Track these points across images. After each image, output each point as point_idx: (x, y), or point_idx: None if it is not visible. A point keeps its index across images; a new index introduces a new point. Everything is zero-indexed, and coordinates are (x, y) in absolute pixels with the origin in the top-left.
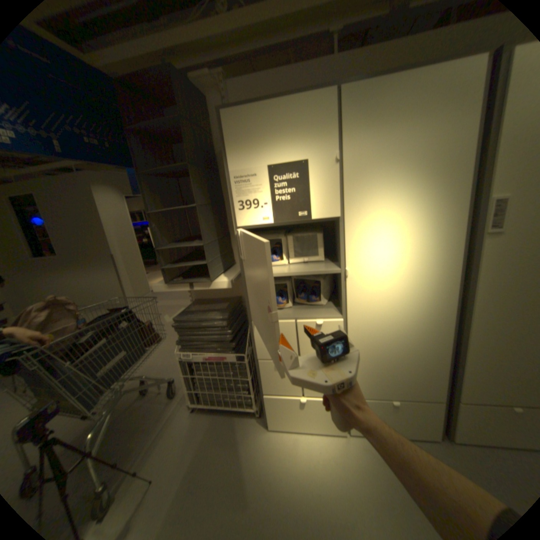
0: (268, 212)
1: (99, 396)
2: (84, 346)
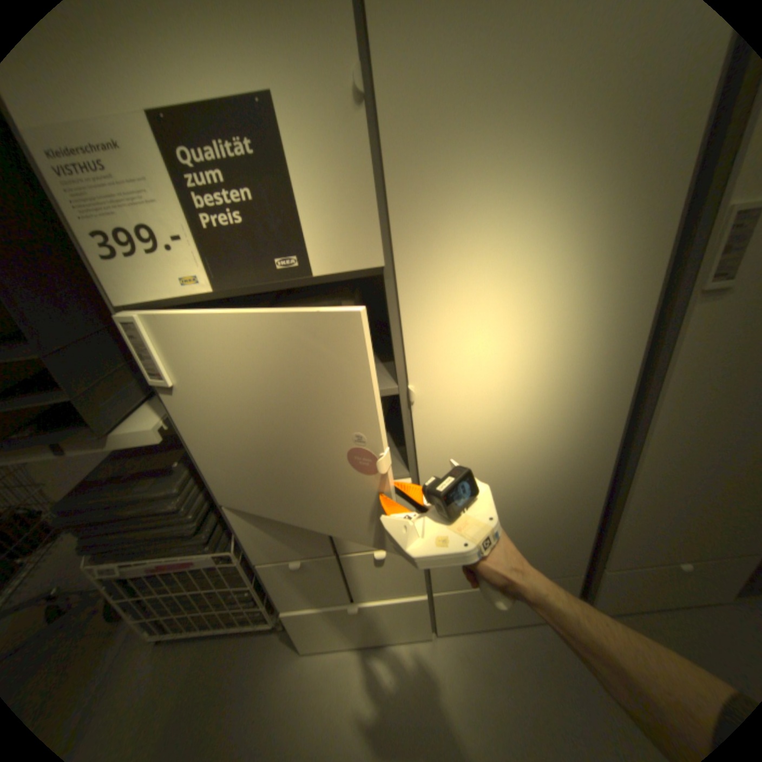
0: (191, 262)
1: None
2: None
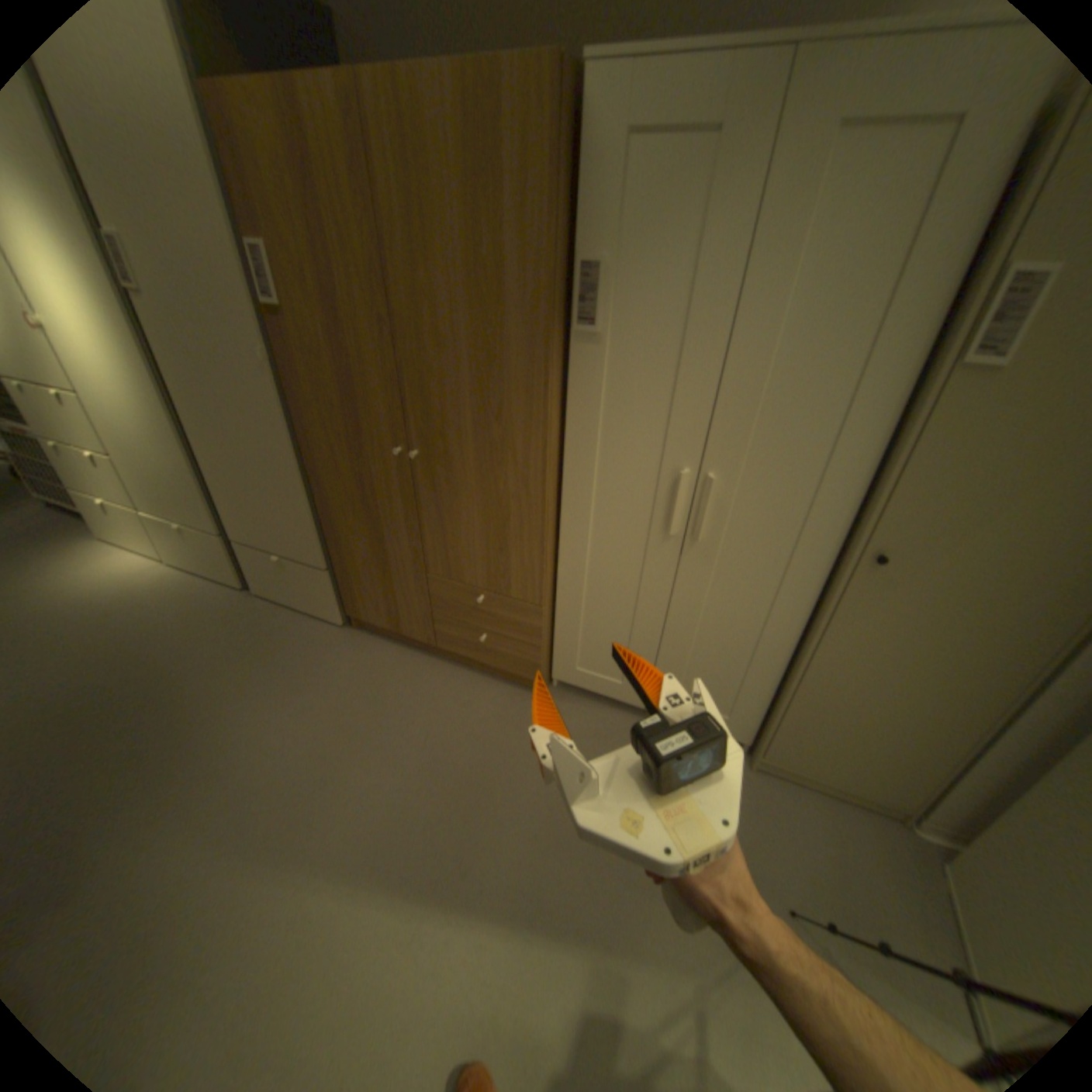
0: None
1: None
2: None
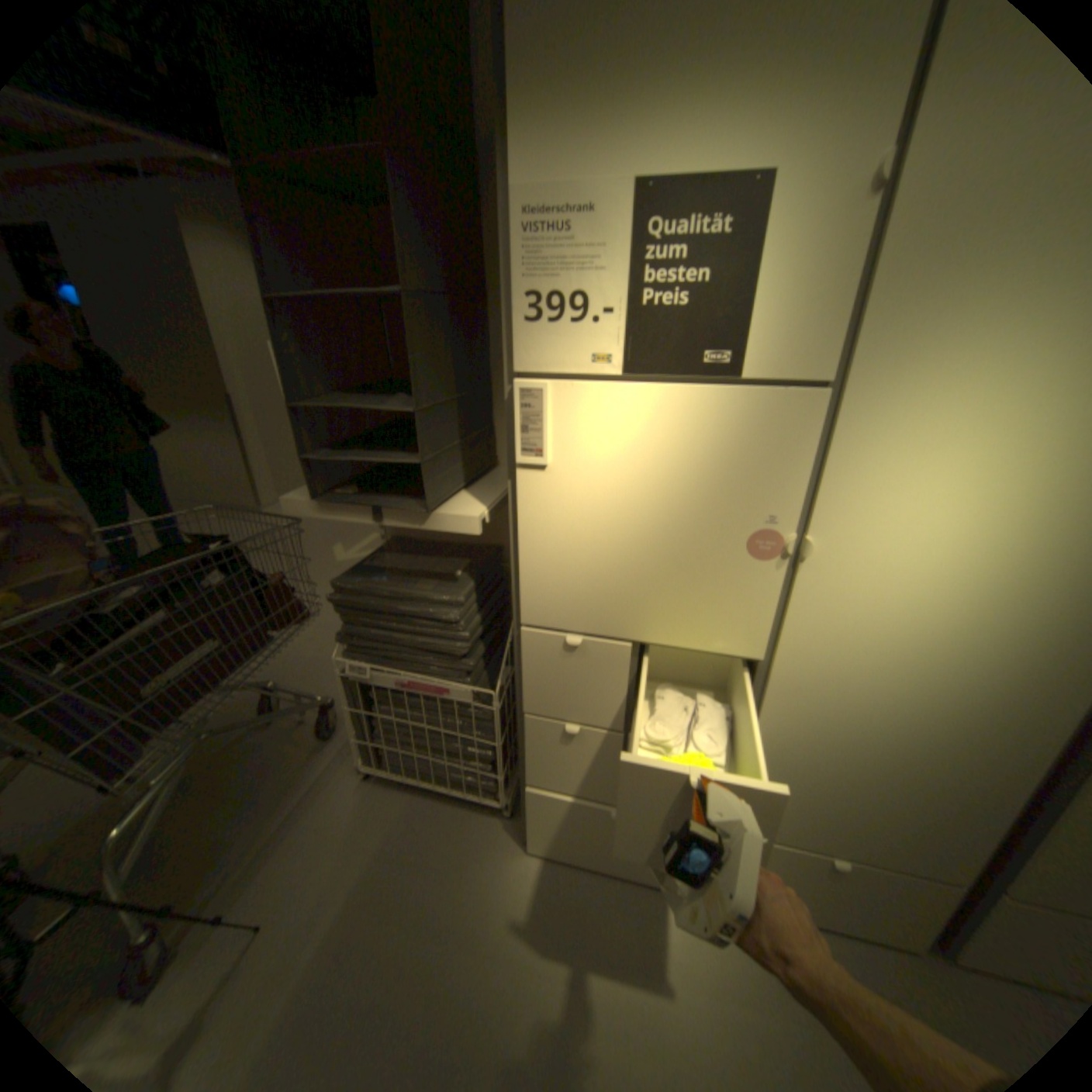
0: (612, 339)
1: (142, 746)
2: (113, 623)
